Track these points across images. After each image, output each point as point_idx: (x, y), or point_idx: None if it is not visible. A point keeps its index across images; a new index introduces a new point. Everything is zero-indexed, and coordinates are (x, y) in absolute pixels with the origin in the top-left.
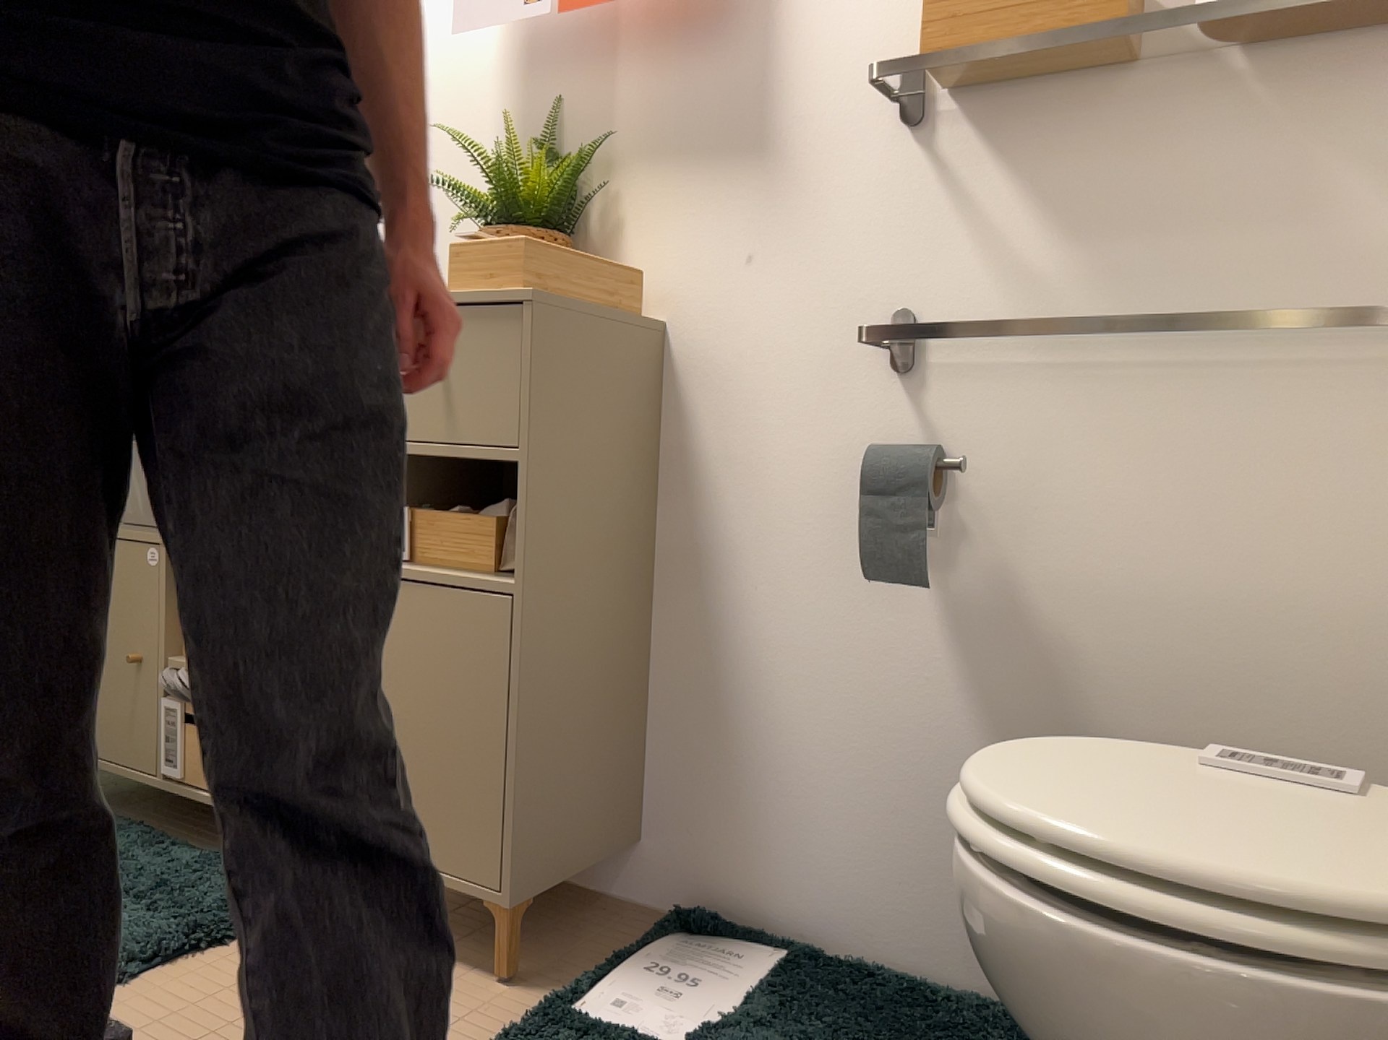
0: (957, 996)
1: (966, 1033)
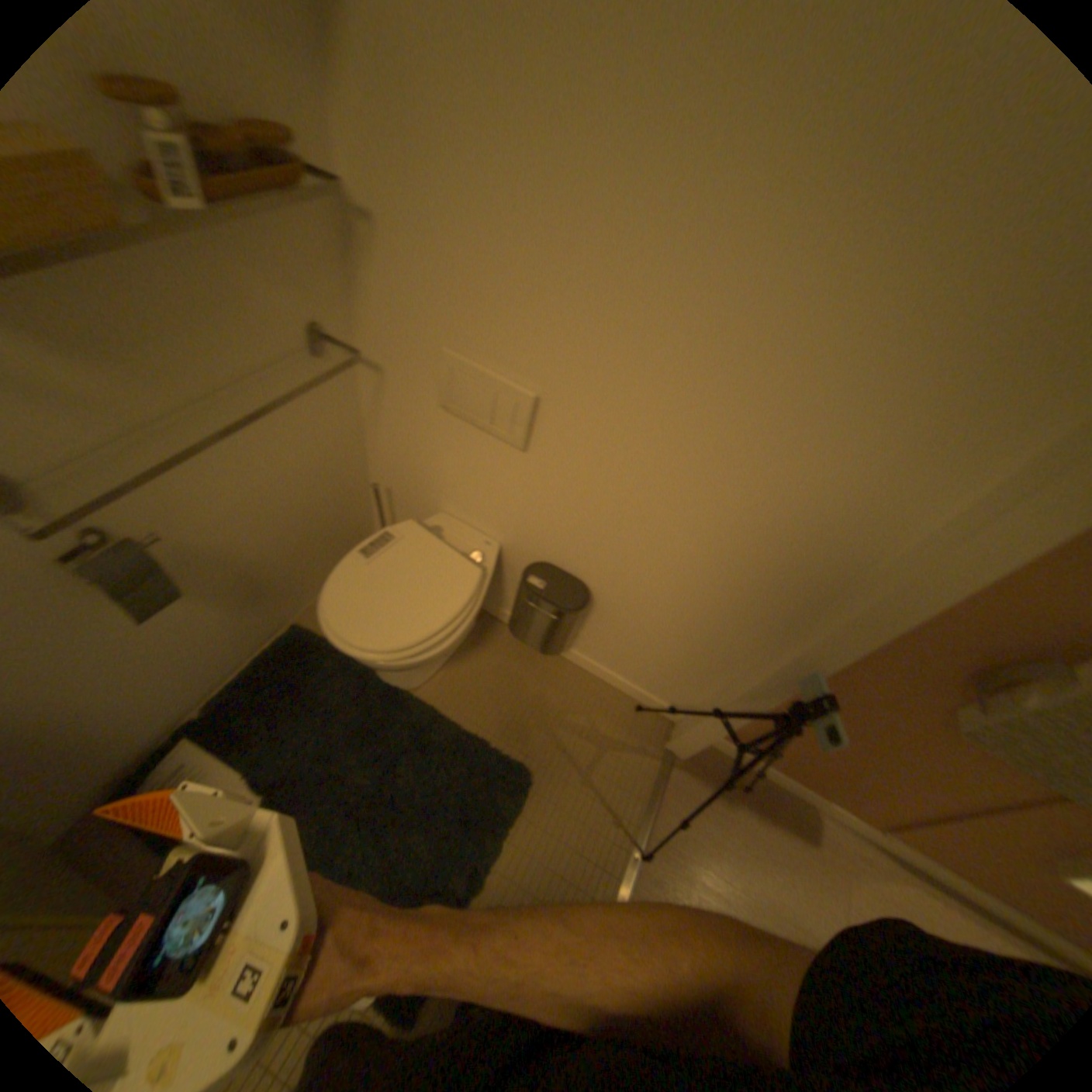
0: (253, 668)
1: (285, 673)
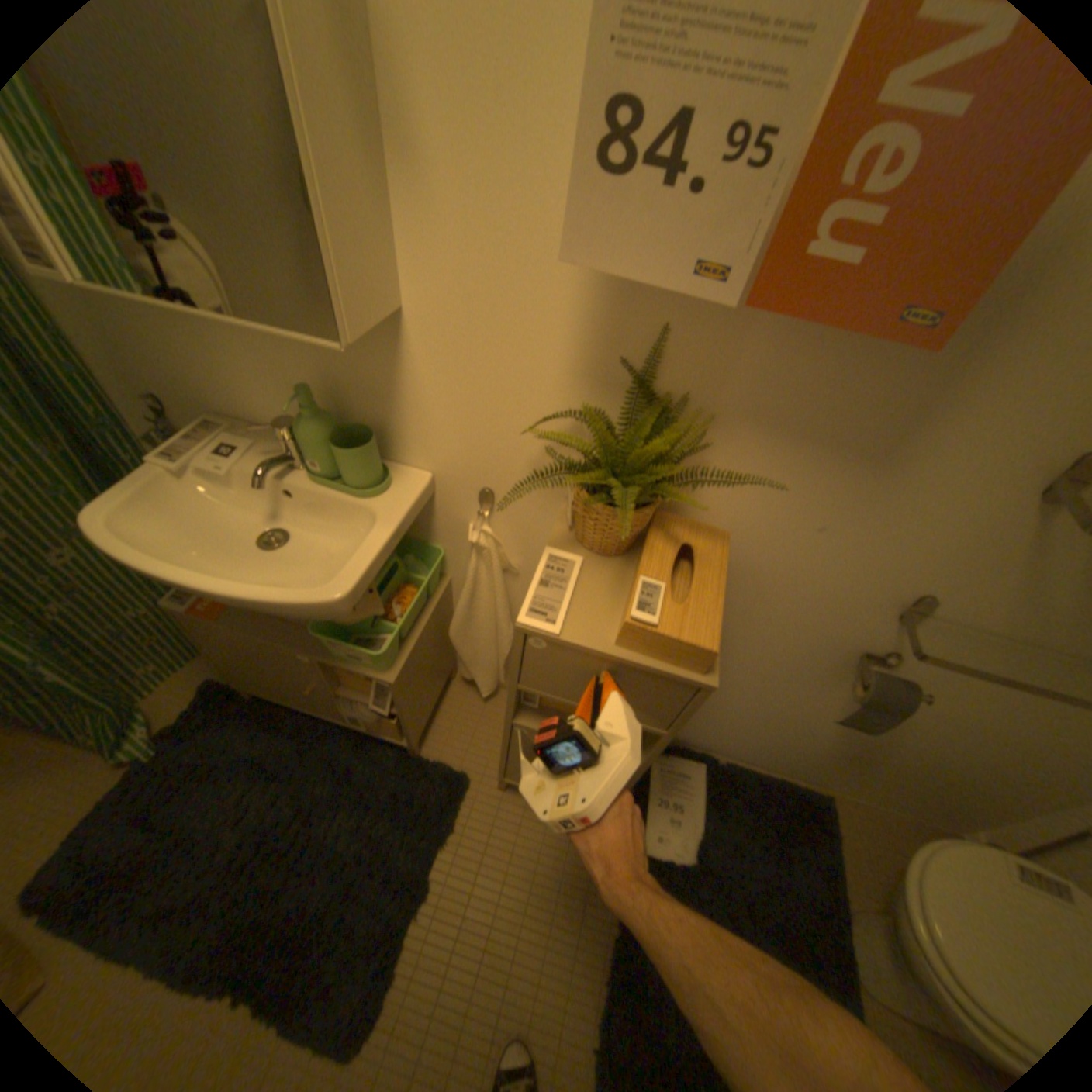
0: (781, 786)
1: (796, 820)
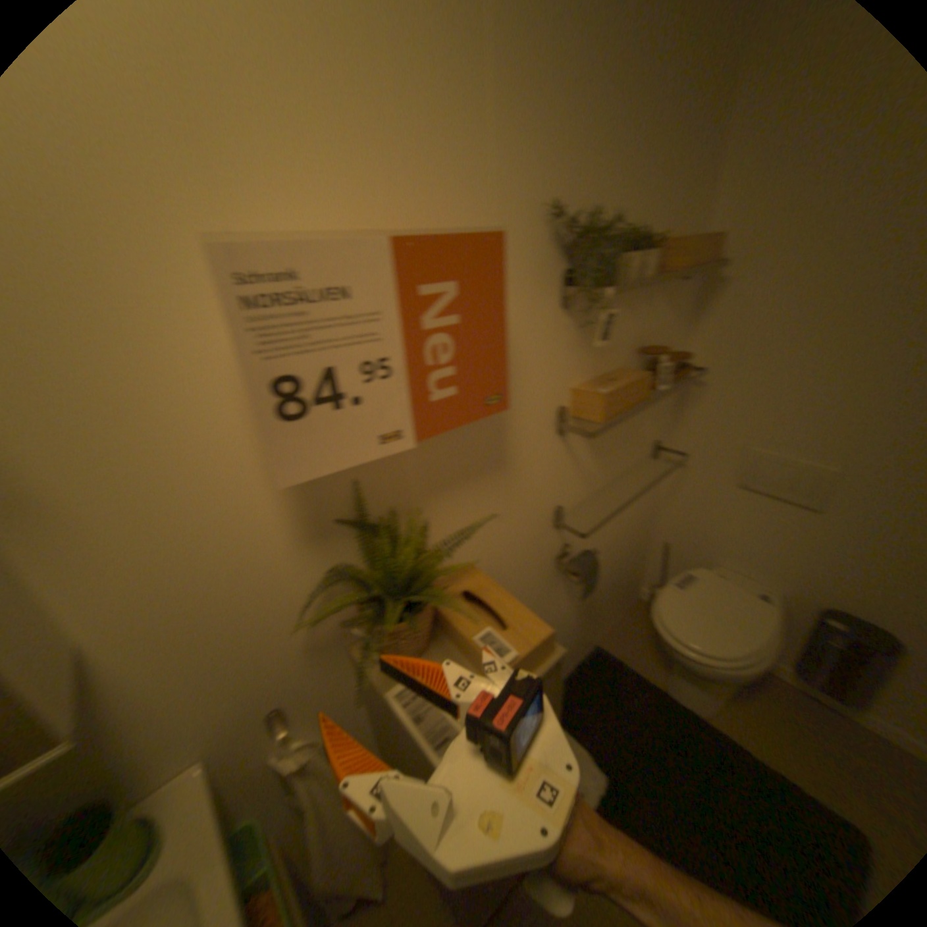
0: (578, 674)
1: (602, 682)
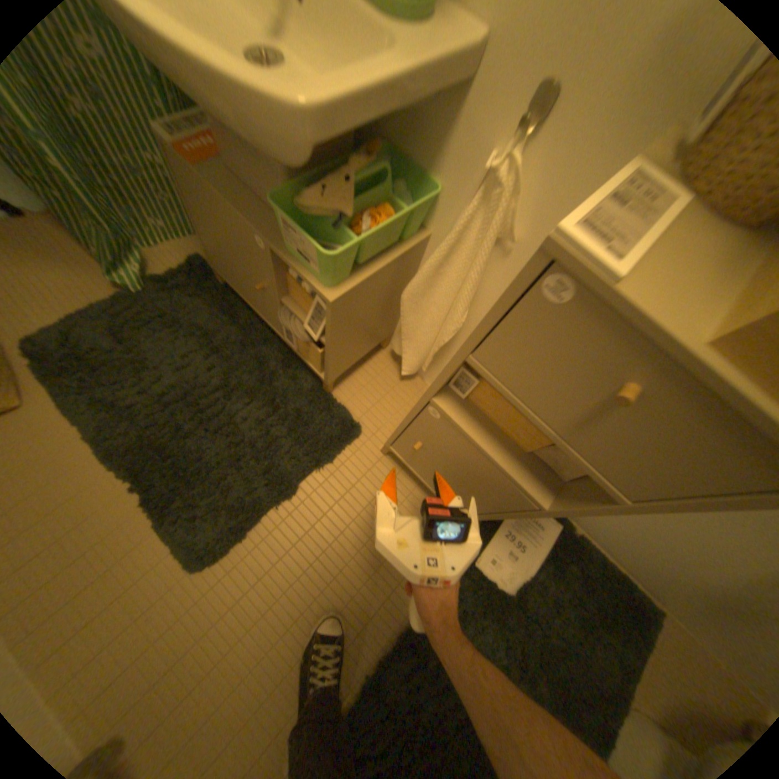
0: (625, 580)
1: (624, 613)
